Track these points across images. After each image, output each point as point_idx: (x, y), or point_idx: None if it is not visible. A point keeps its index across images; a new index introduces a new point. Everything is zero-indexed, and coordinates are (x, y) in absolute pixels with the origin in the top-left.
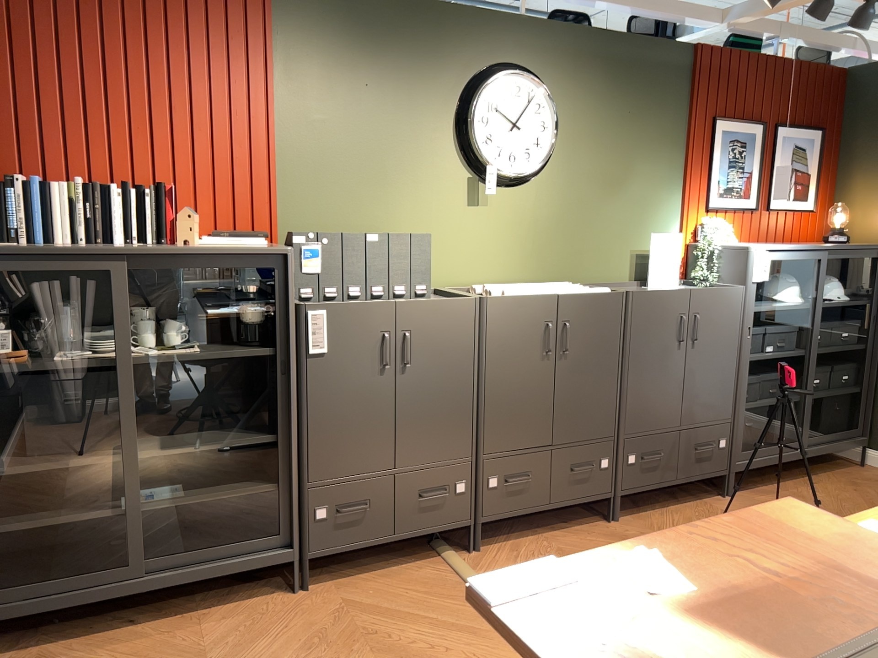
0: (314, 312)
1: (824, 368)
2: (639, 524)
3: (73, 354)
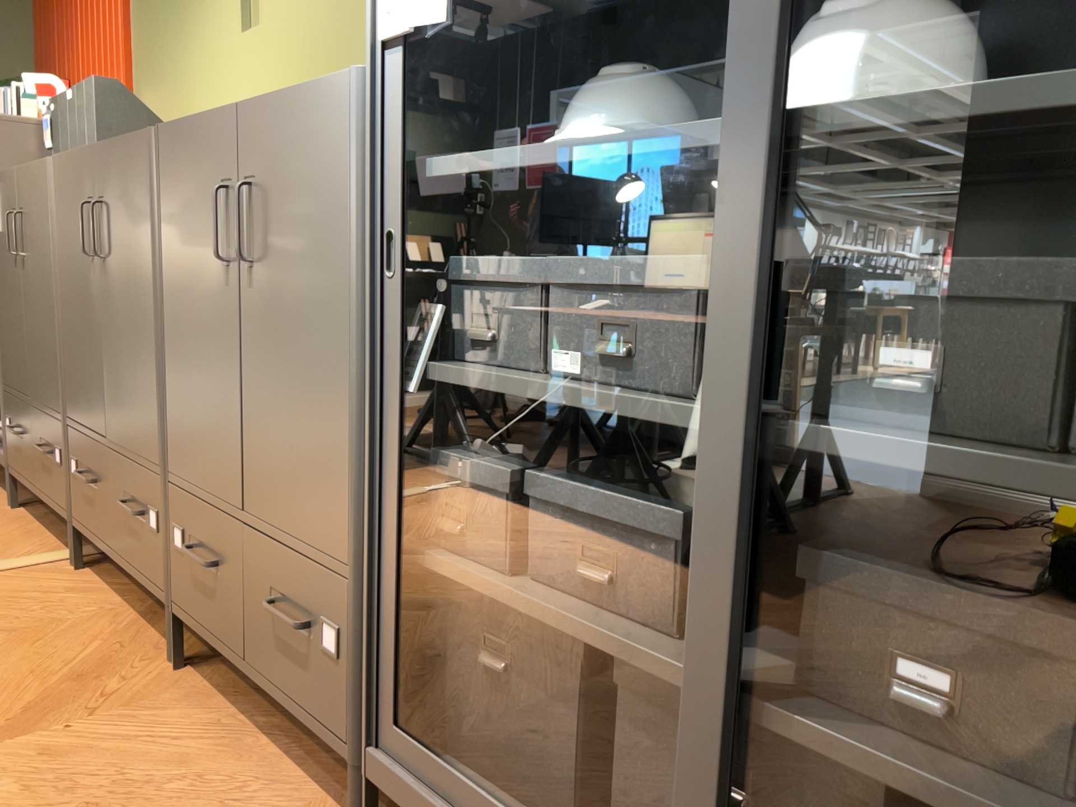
0: None
1: (1035, 619)
2: (158, 697)
3: None
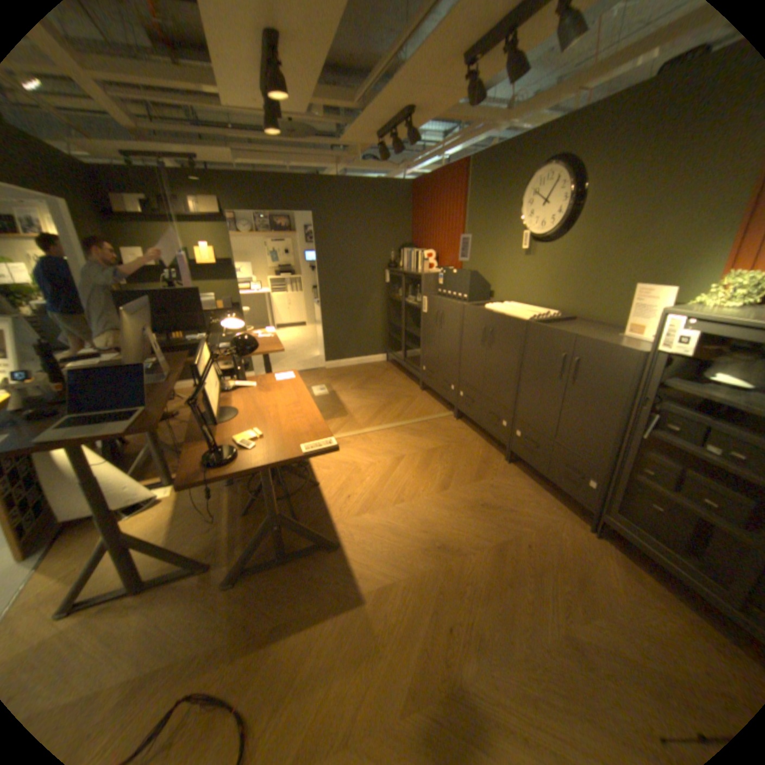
0: (424, 297)
1: None
2: (509, 472)
3: (407, 299)
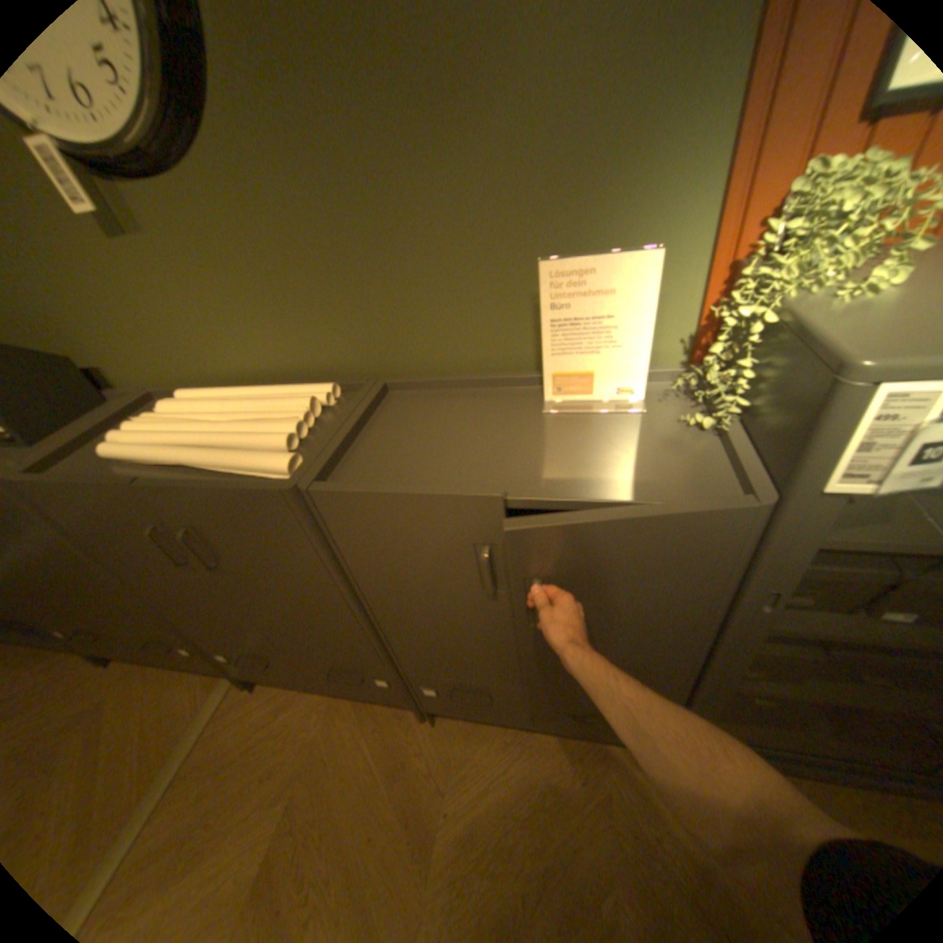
0: None
1: None
2: (450, 751)
3: None
